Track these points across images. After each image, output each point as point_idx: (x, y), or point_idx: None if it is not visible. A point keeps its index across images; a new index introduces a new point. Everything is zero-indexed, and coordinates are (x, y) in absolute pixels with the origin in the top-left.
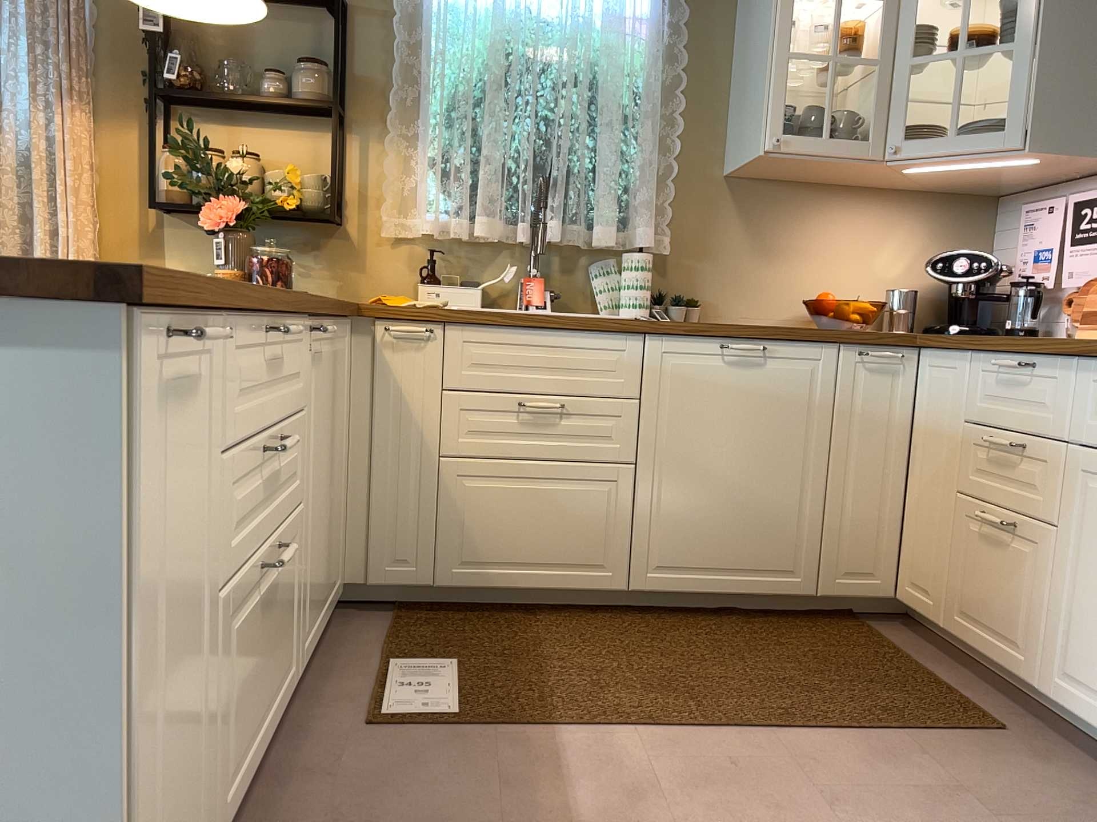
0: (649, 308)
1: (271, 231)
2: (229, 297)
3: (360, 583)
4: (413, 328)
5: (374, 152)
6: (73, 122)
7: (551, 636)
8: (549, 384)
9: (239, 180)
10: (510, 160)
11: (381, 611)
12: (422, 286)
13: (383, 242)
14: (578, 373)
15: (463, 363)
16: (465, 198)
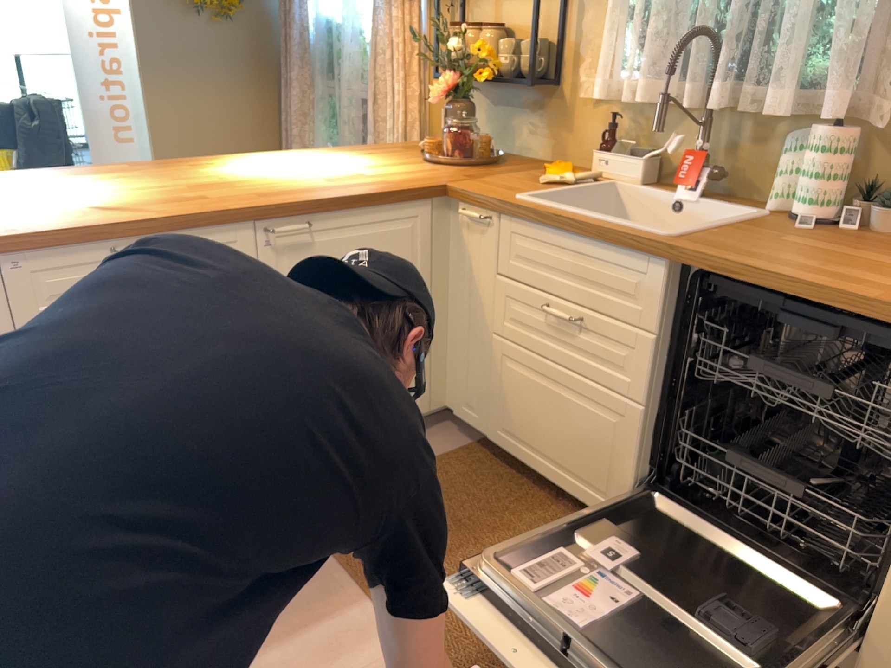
0: (819, 209)
1: (513, 92)
2: (21, 240)
3: (453, 410)
4: (473, 213)
5: (585, 9)
6: (400, 12)
7: (527, 529)
8: (574, 293)
9: (461, 55)
10: (702, 4)
11: (469, 437)
12: (594, 154)
13: (585, 103)
14: (600, 288)
15: (512, 253)
16: (642, 57)
